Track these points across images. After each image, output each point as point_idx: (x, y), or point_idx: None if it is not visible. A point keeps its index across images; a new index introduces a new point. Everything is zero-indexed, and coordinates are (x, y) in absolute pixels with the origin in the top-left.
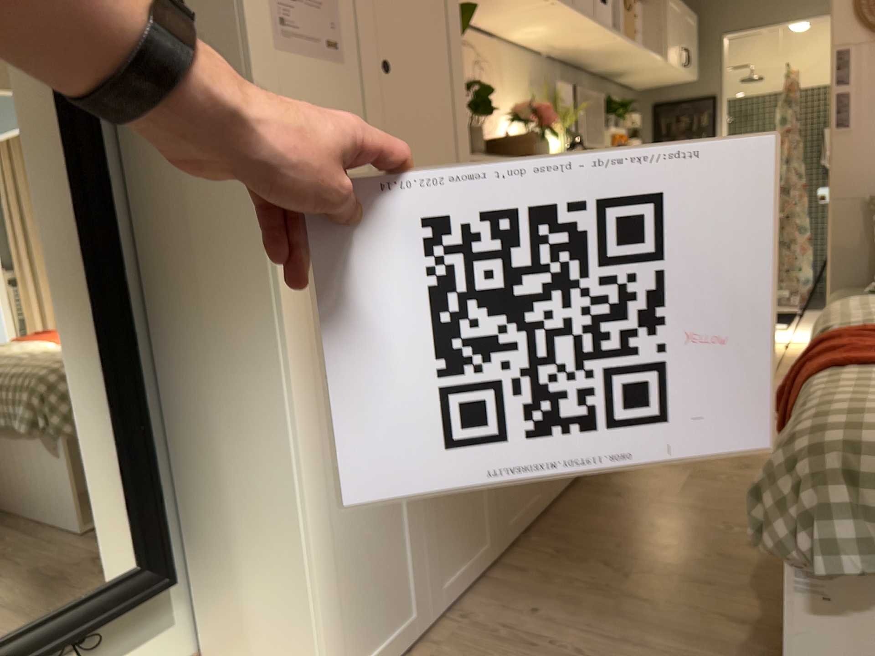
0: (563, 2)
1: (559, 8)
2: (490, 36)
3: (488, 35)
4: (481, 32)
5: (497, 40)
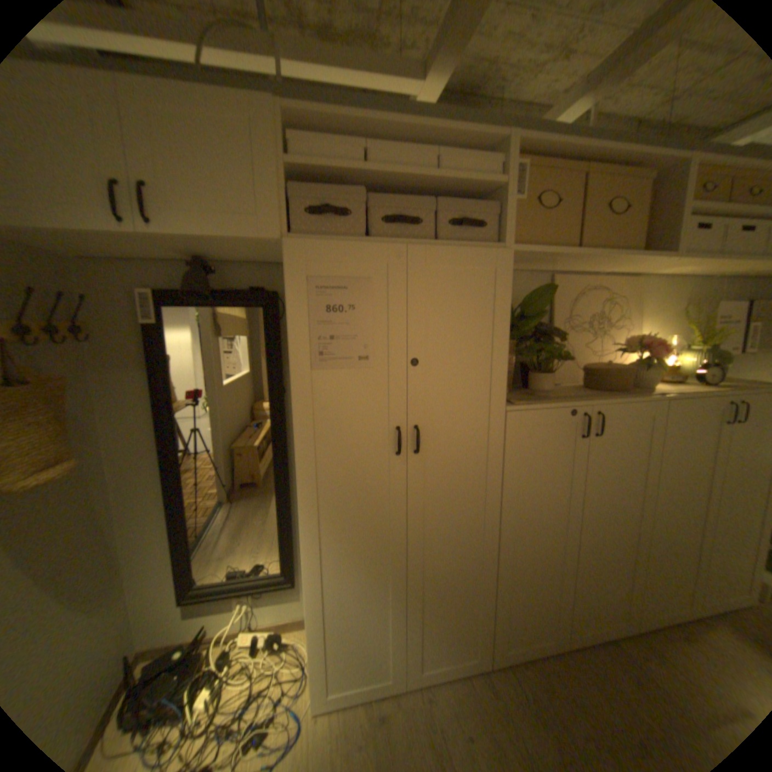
0: (692, 257)
1: (691, 260)
2: (636, 276)
3: (631, 276)
4: (624, 275)
5: (646, 277)
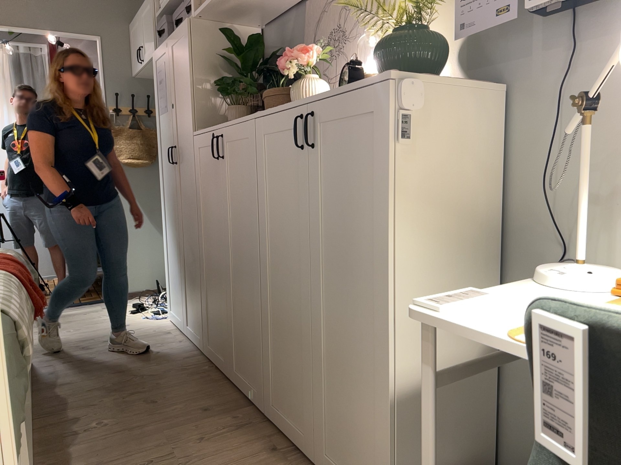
0: None
1: None
2: None
3: None
4: None
5: None
